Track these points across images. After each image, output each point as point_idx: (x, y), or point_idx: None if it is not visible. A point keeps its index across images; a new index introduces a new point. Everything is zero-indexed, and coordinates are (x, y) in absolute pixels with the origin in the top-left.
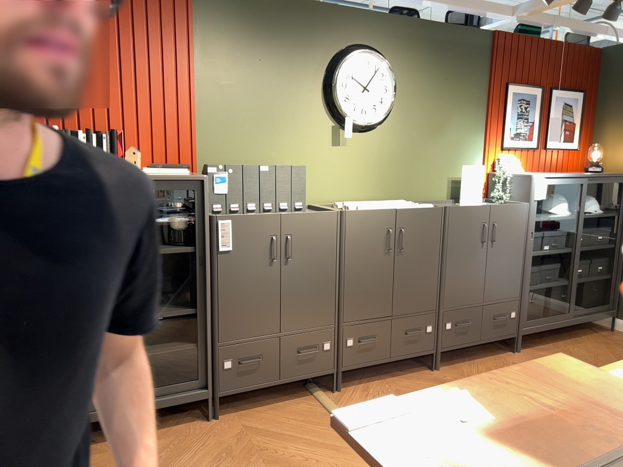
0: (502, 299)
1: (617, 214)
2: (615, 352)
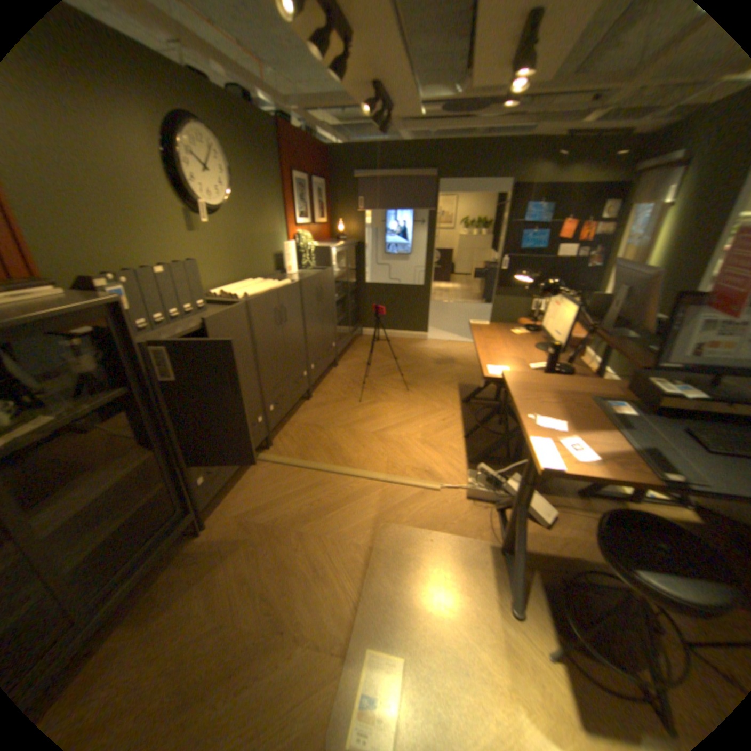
0: (330, 337)
1: (358, 266)
2: (375, 348)
